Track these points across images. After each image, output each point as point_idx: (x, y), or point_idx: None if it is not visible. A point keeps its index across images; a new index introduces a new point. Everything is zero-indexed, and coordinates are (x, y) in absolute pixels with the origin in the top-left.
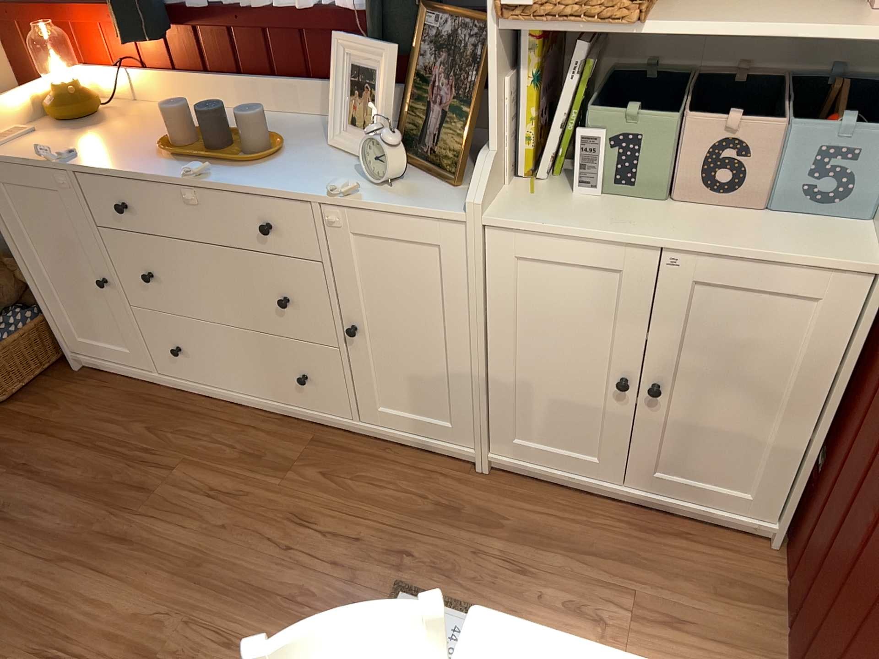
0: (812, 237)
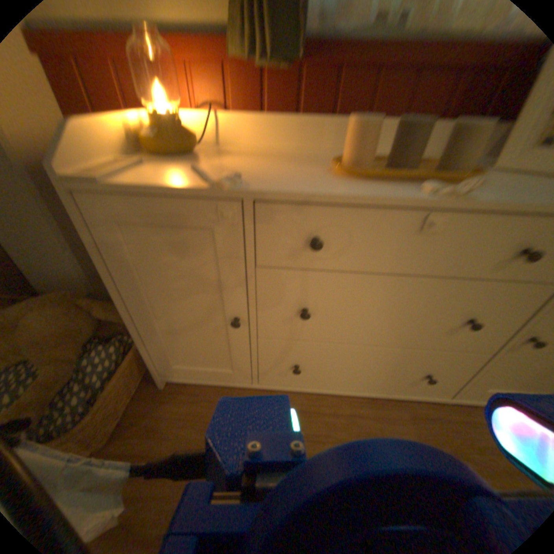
0: None
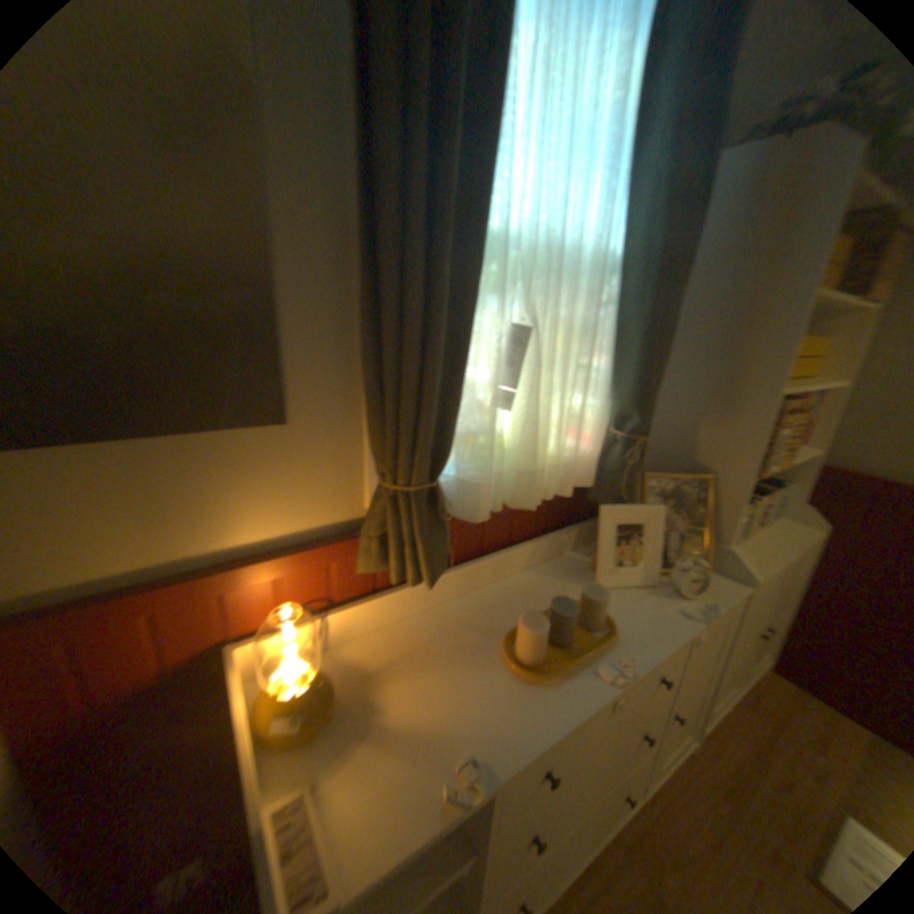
0: (791, 529)
